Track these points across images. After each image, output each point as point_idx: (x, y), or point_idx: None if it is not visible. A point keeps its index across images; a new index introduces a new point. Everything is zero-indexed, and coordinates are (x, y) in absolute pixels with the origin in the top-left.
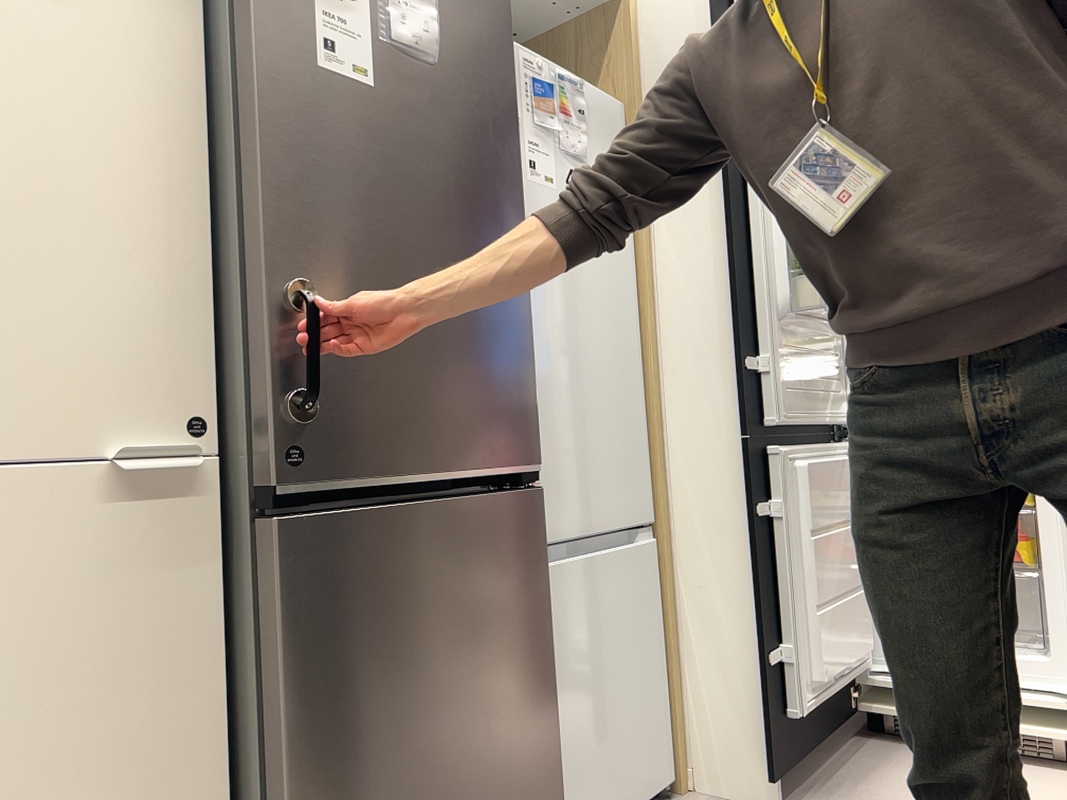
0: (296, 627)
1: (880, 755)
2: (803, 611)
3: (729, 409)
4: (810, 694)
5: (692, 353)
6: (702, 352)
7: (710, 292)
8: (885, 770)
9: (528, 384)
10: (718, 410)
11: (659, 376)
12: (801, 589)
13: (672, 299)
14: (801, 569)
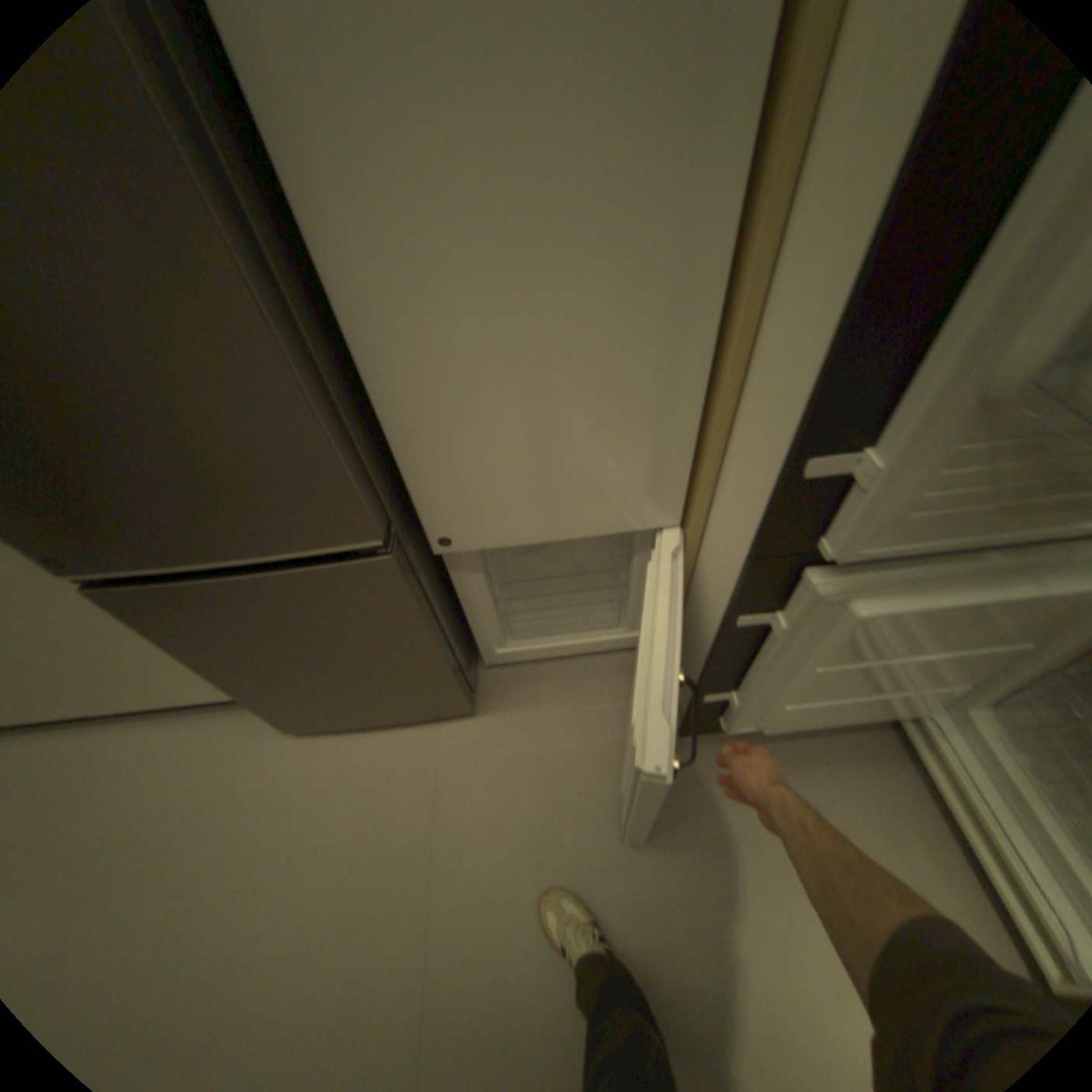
0: (150, 629)
1: (859, 756)
2: (773, 692)
3: (779, 488)
4: (749, 725)
5: (785, 361)
6: (794, 371)
7: (855, 253)
8: (833, 775)
9: (328, 472)
10: (771, 475)
11: (738, 362)
12: (780, 682)
13: (807, 219)
14: (788, 672)
